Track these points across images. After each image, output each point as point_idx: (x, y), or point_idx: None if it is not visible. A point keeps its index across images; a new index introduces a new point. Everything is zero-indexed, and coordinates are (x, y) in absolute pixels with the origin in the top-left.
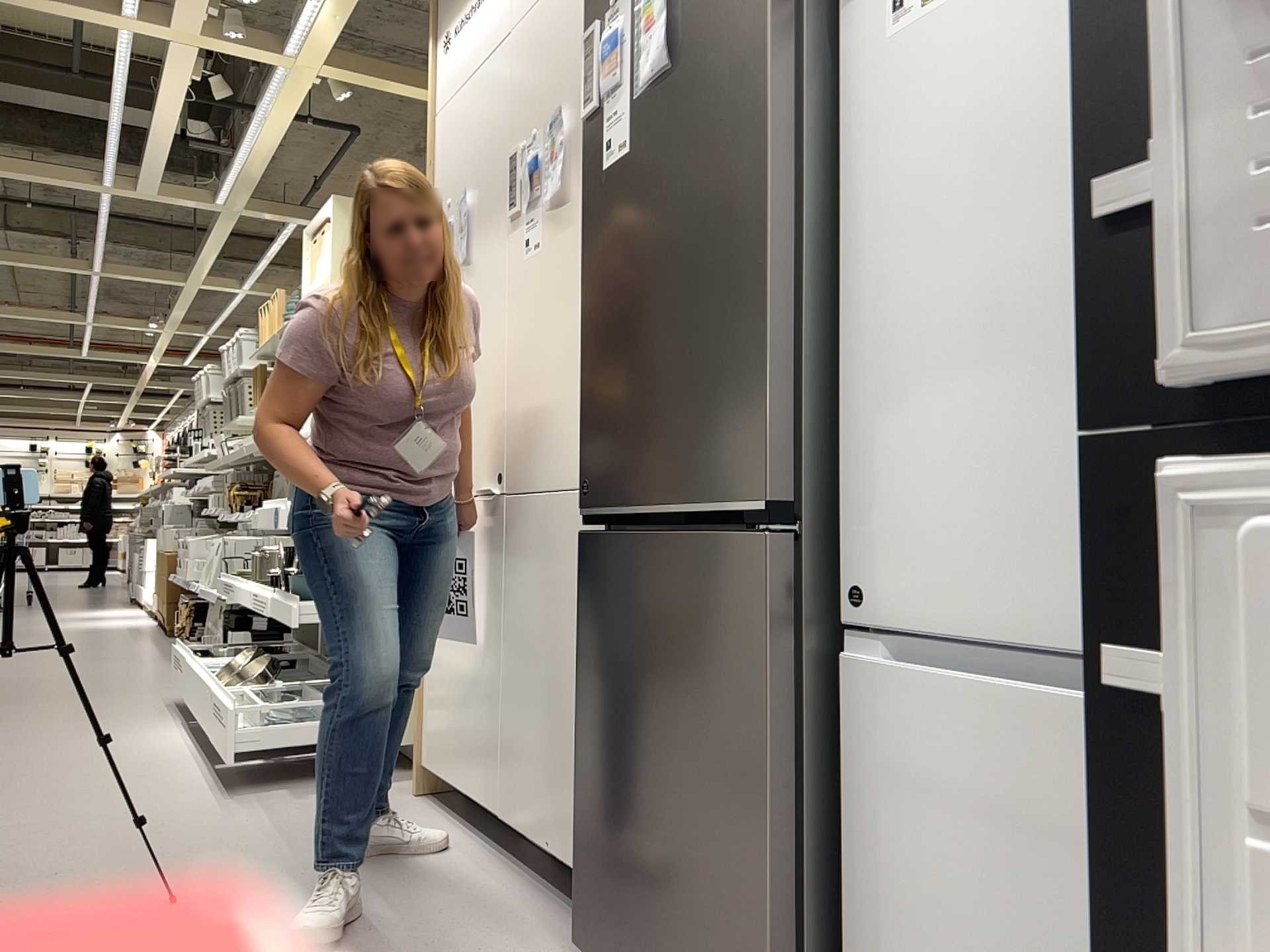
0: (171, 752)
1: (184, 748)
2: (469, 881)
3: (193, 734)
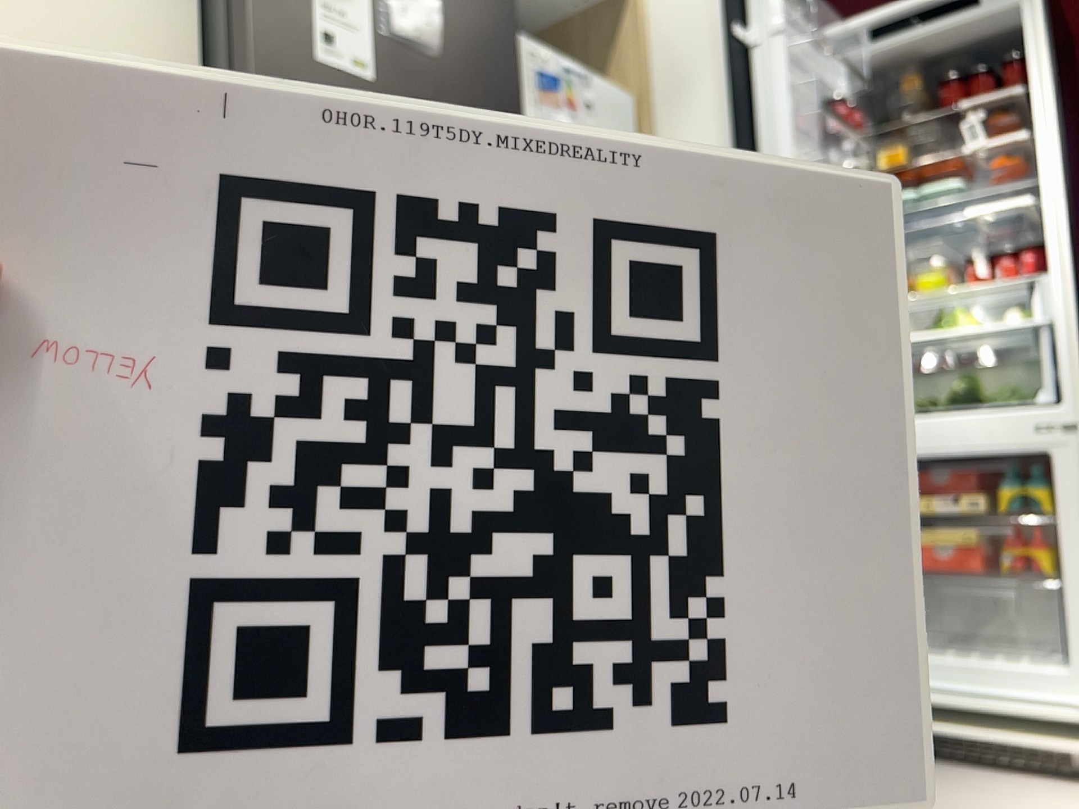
0: None
1: None
2: None
3: None
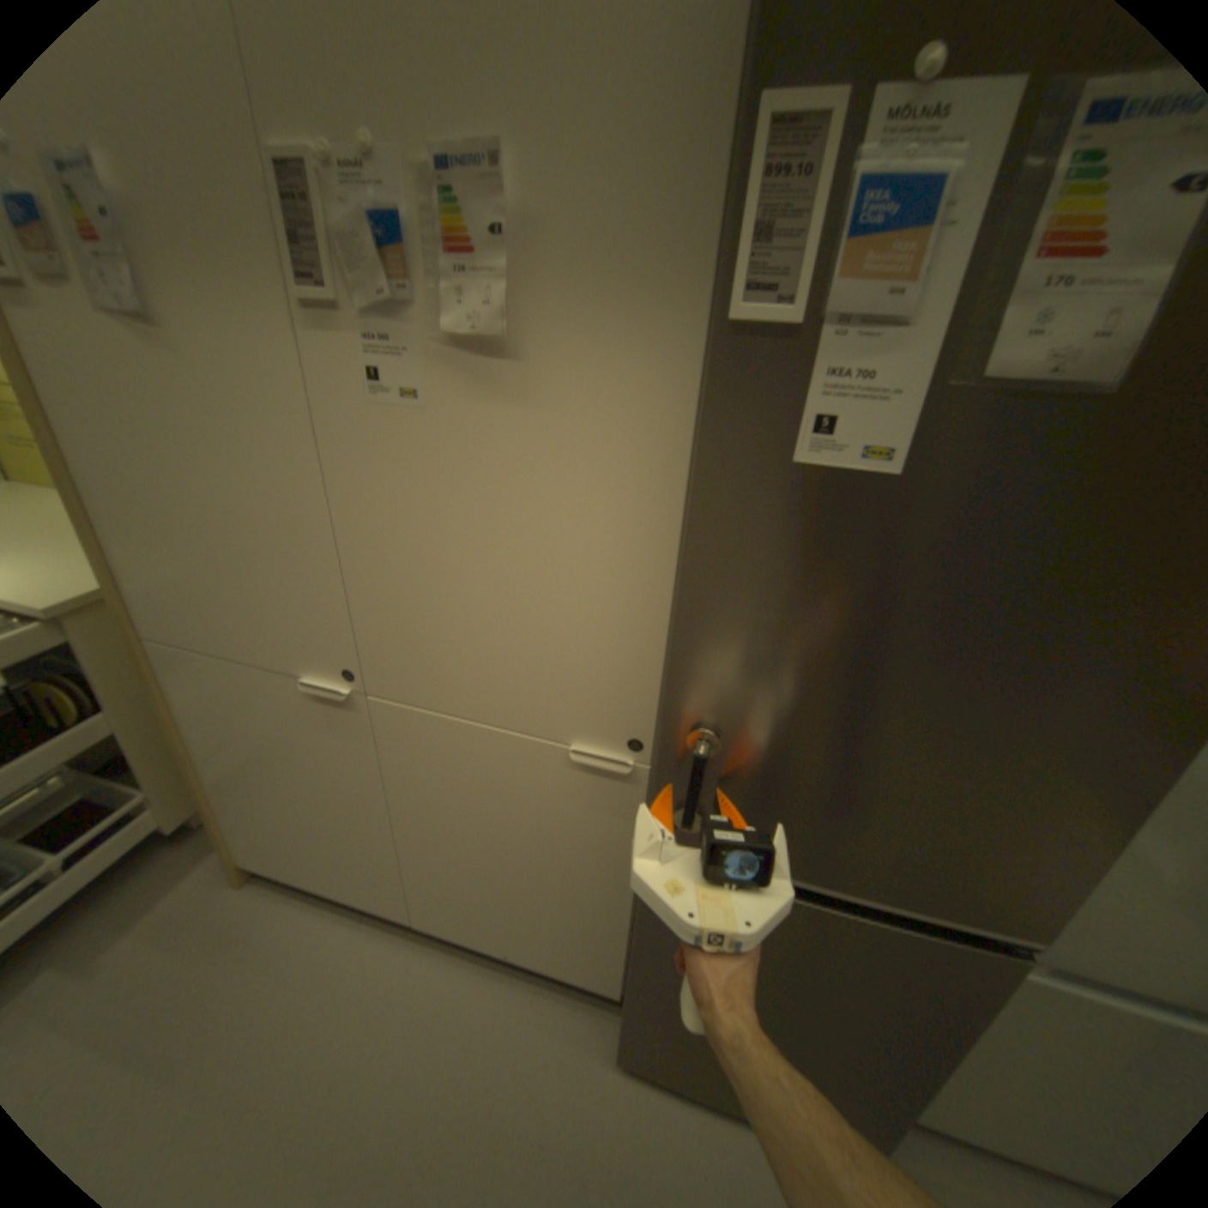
0: None
1: None
2: (424, 1001)
3: None
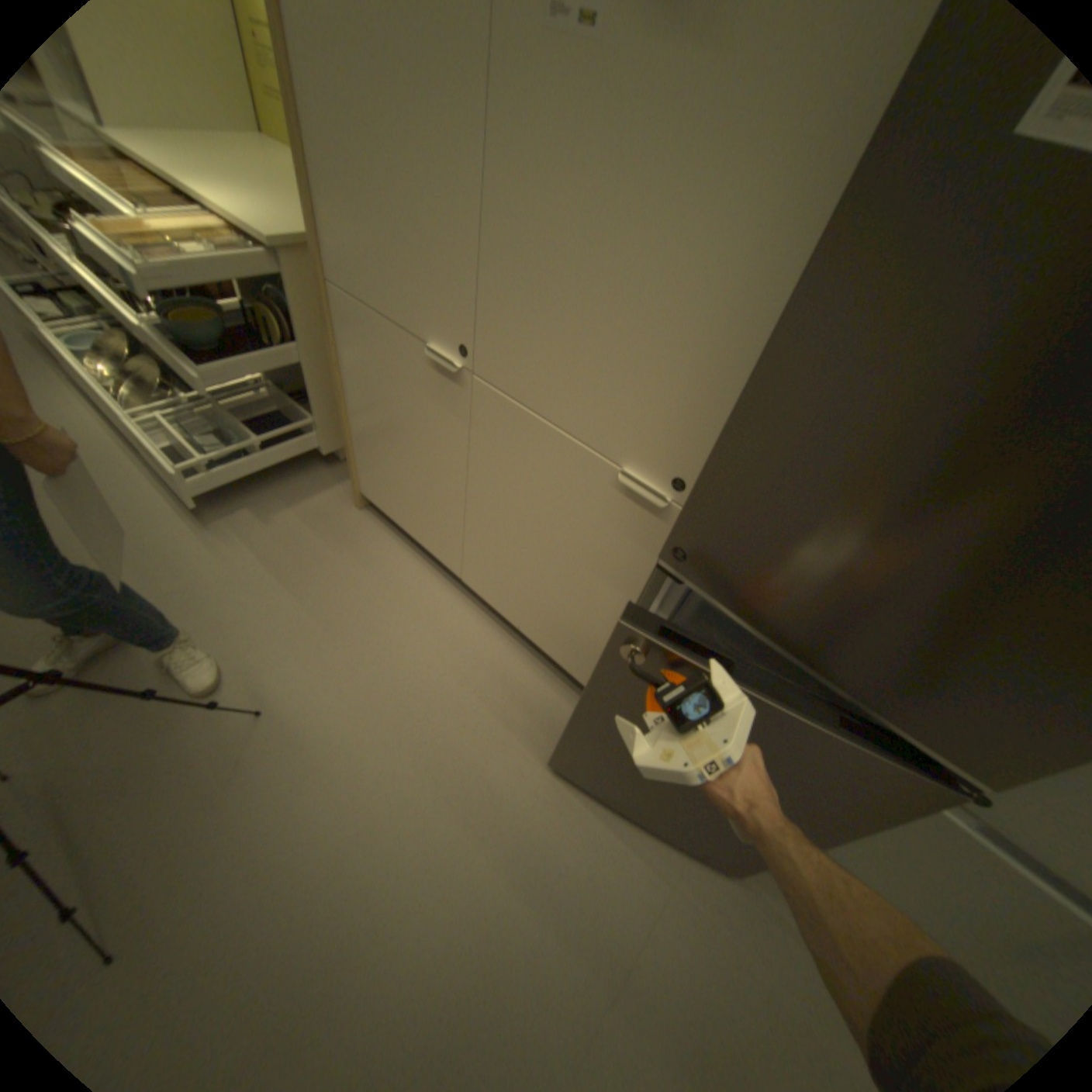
0: (95, 444)
1: (105, 437)
2: (457, 629)
3: (97, 407)
